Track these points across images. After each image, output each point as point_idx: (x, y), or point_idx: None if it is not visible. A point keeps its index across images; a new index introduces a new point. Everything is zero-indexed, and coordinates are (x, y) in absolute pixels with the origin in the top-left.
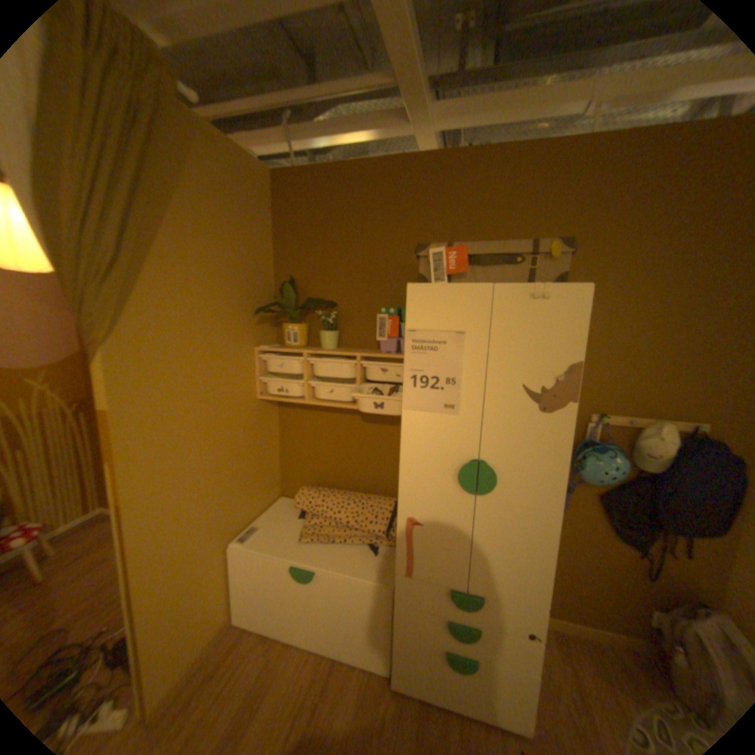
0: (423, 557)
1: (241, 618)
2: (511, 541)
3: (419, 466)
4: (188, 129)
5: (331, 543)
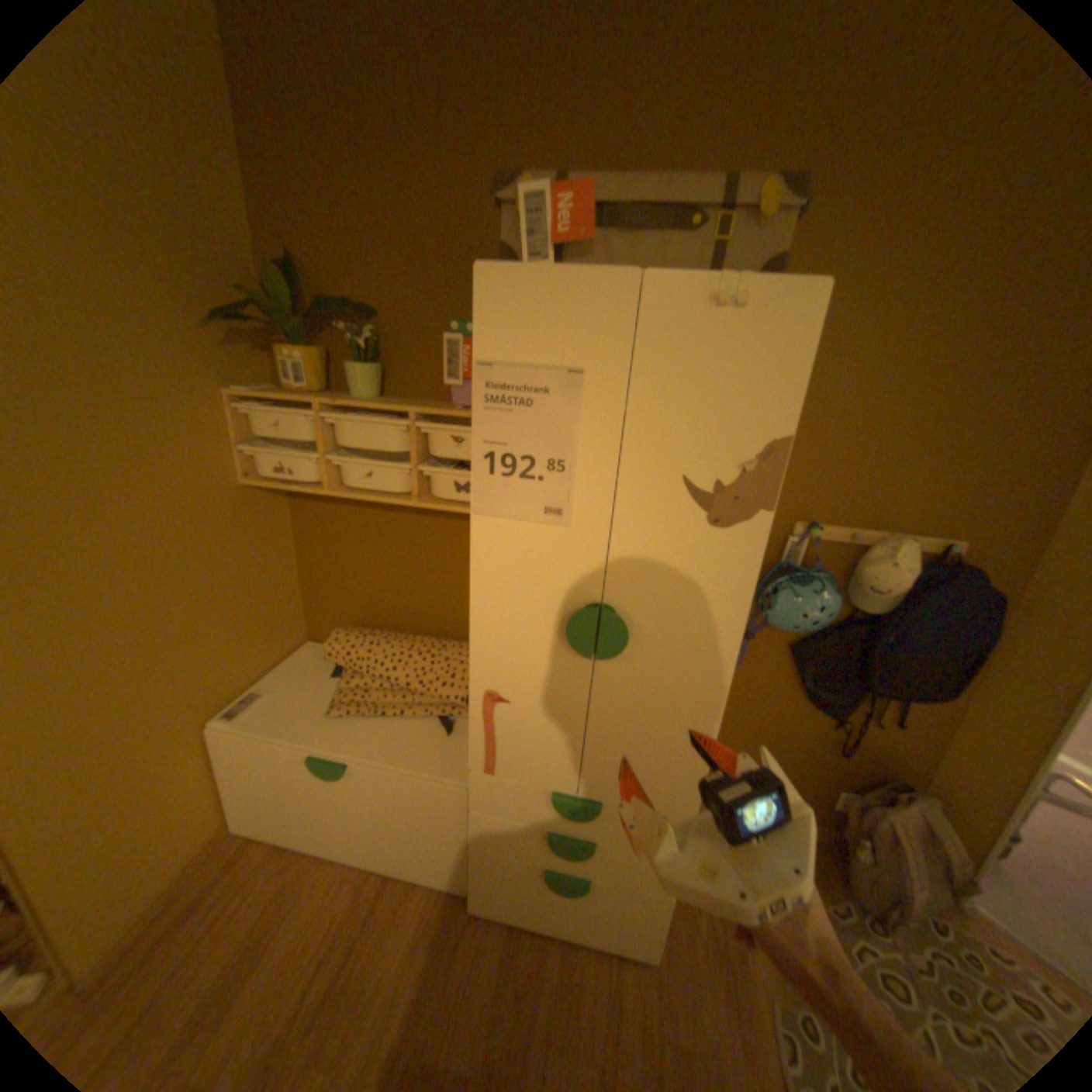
0: (510, 747)
1: (244, 823)
2: (646, 726)
3: (503, 611)
4: None
5: (381, 716)
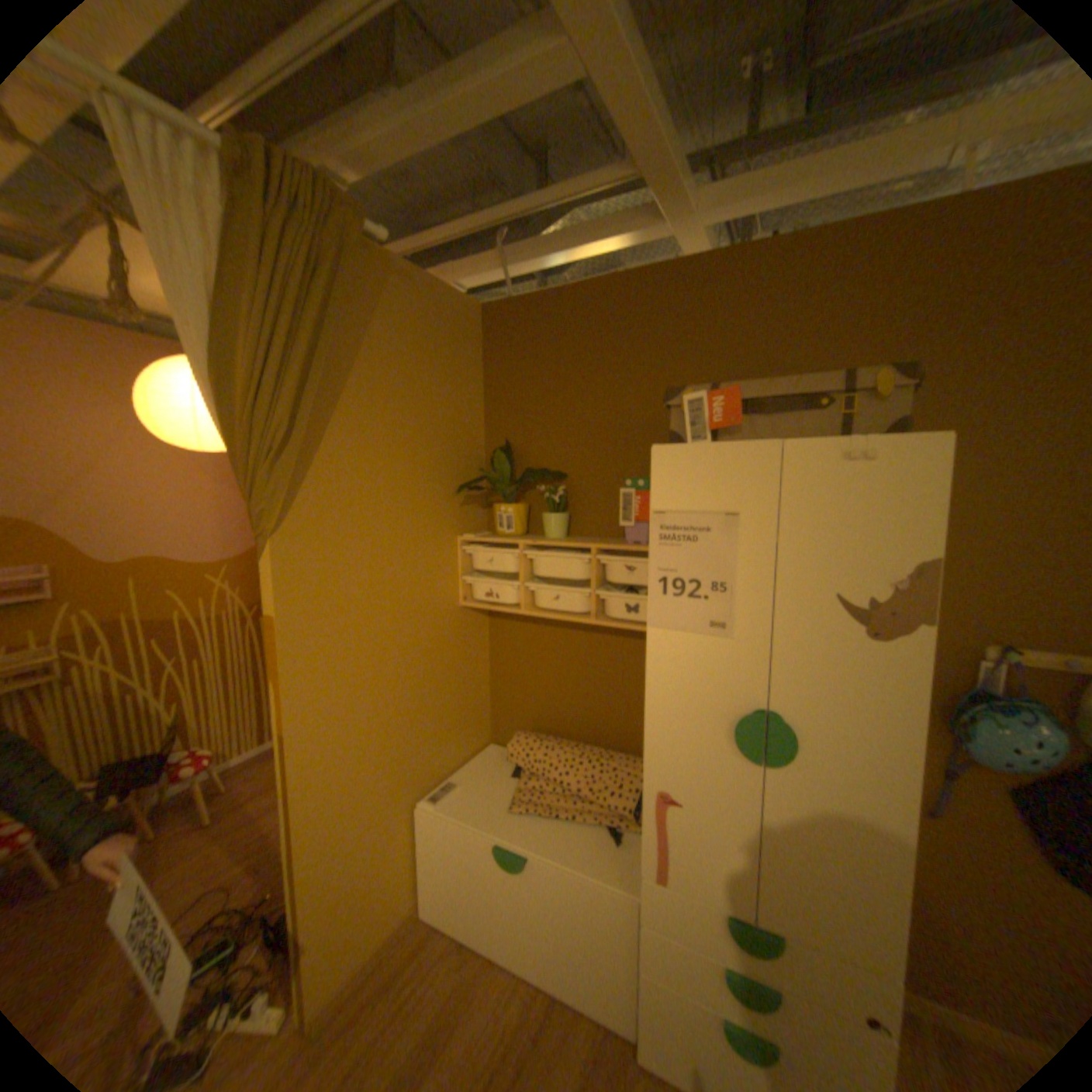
0: (683, 856)
1: (432, 910)
2: (828, 848)
3: (675, 713)
4: (380, 271)
5: (555, 819)
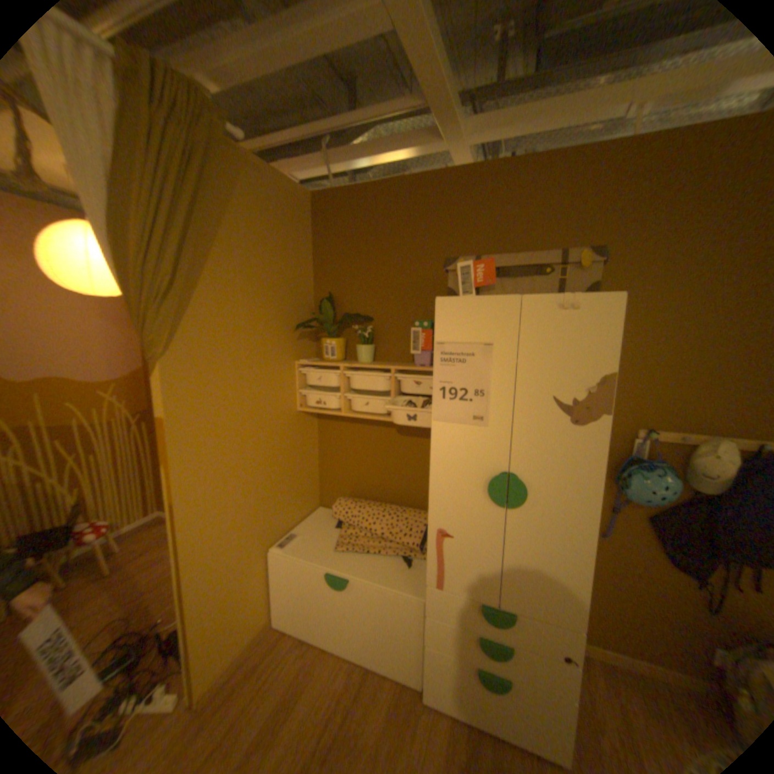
0: (453, 570)
1: (280, 621)
2: (544, 557)
3: (449, 477)
4: (236, 162)
5: (366, 553)
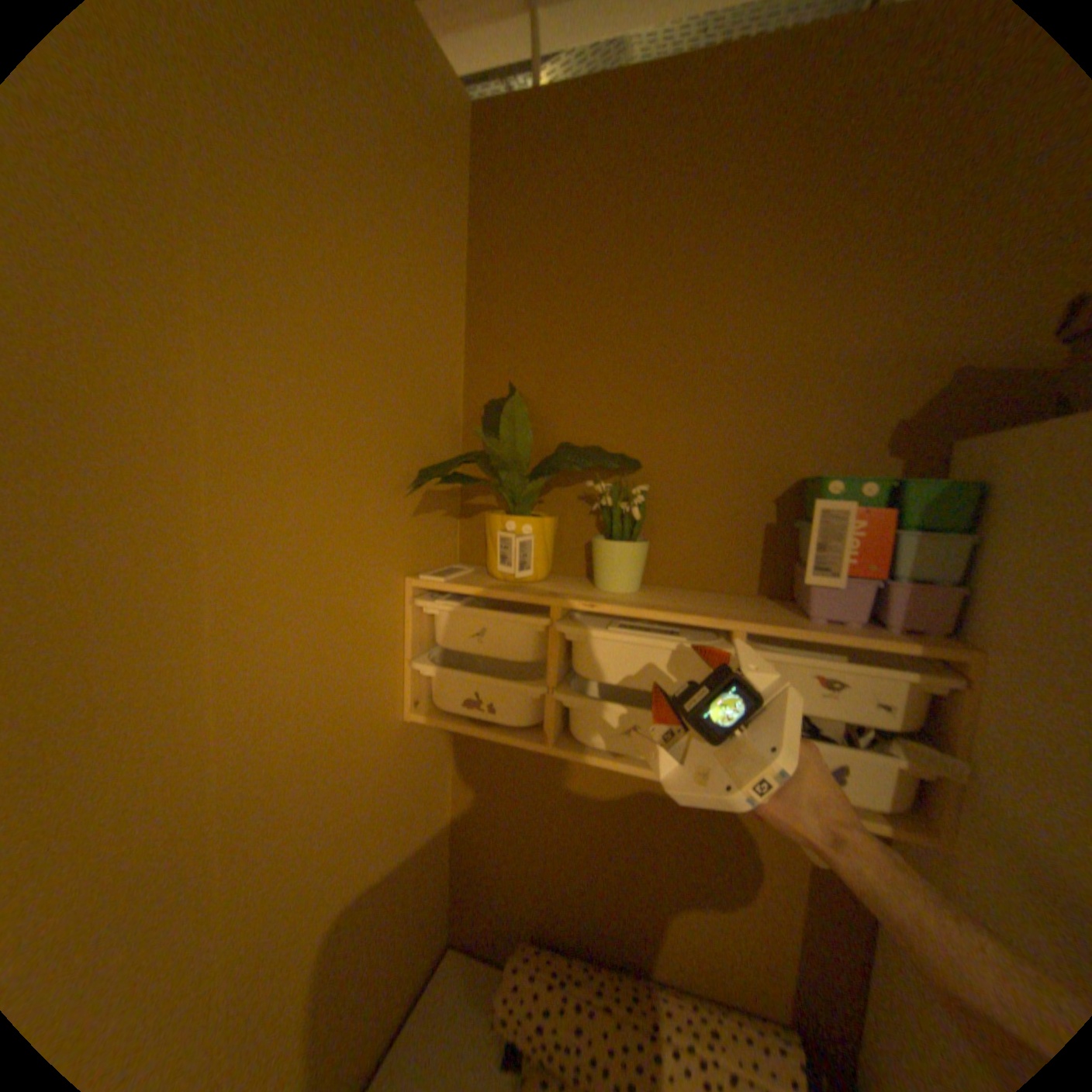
0: None
1: None
2: None
3: None
4: None
5: None
